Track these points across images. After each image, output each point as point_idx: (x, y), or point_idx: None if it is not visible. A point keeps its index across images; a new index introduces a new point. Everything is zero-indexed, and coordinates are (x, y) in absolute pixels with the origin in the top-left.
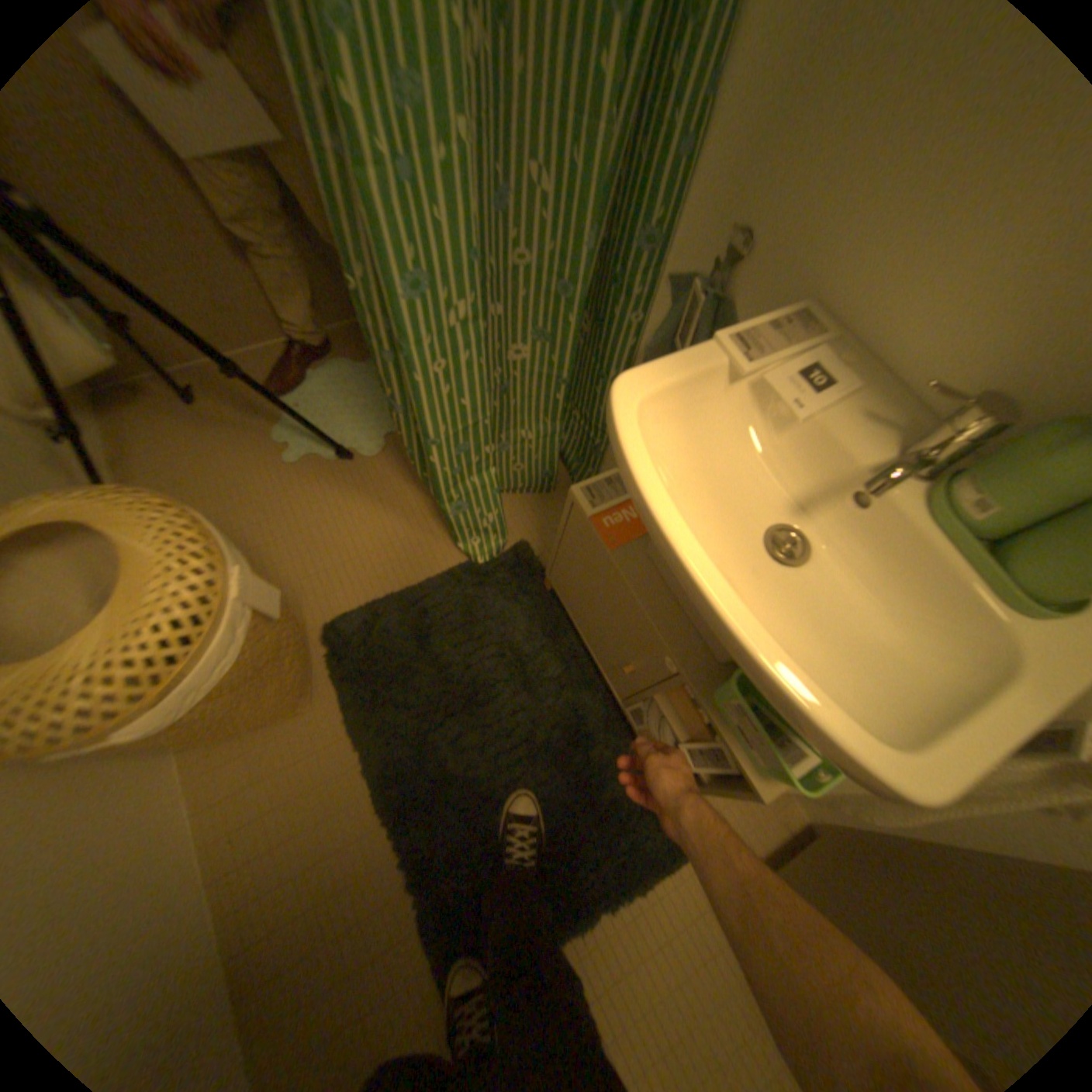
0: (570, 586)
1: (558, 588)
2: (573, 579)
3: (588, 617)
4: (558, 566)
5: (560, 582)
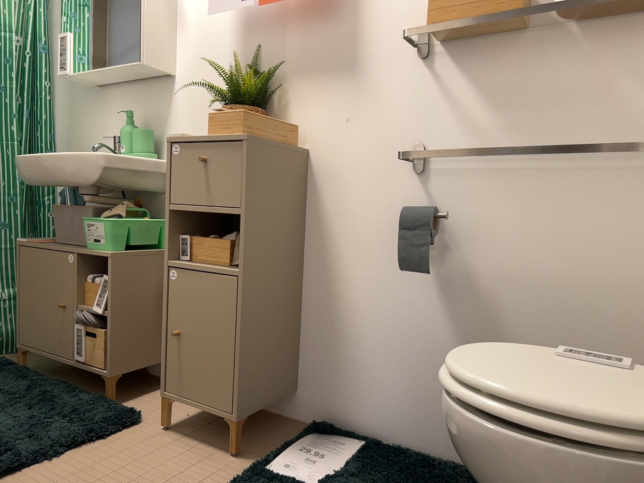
0: (29, 319)
1: (24, 342)
2: (29, 307)
3: (41, 323)
4: (21, 317)
5: (24, 330)
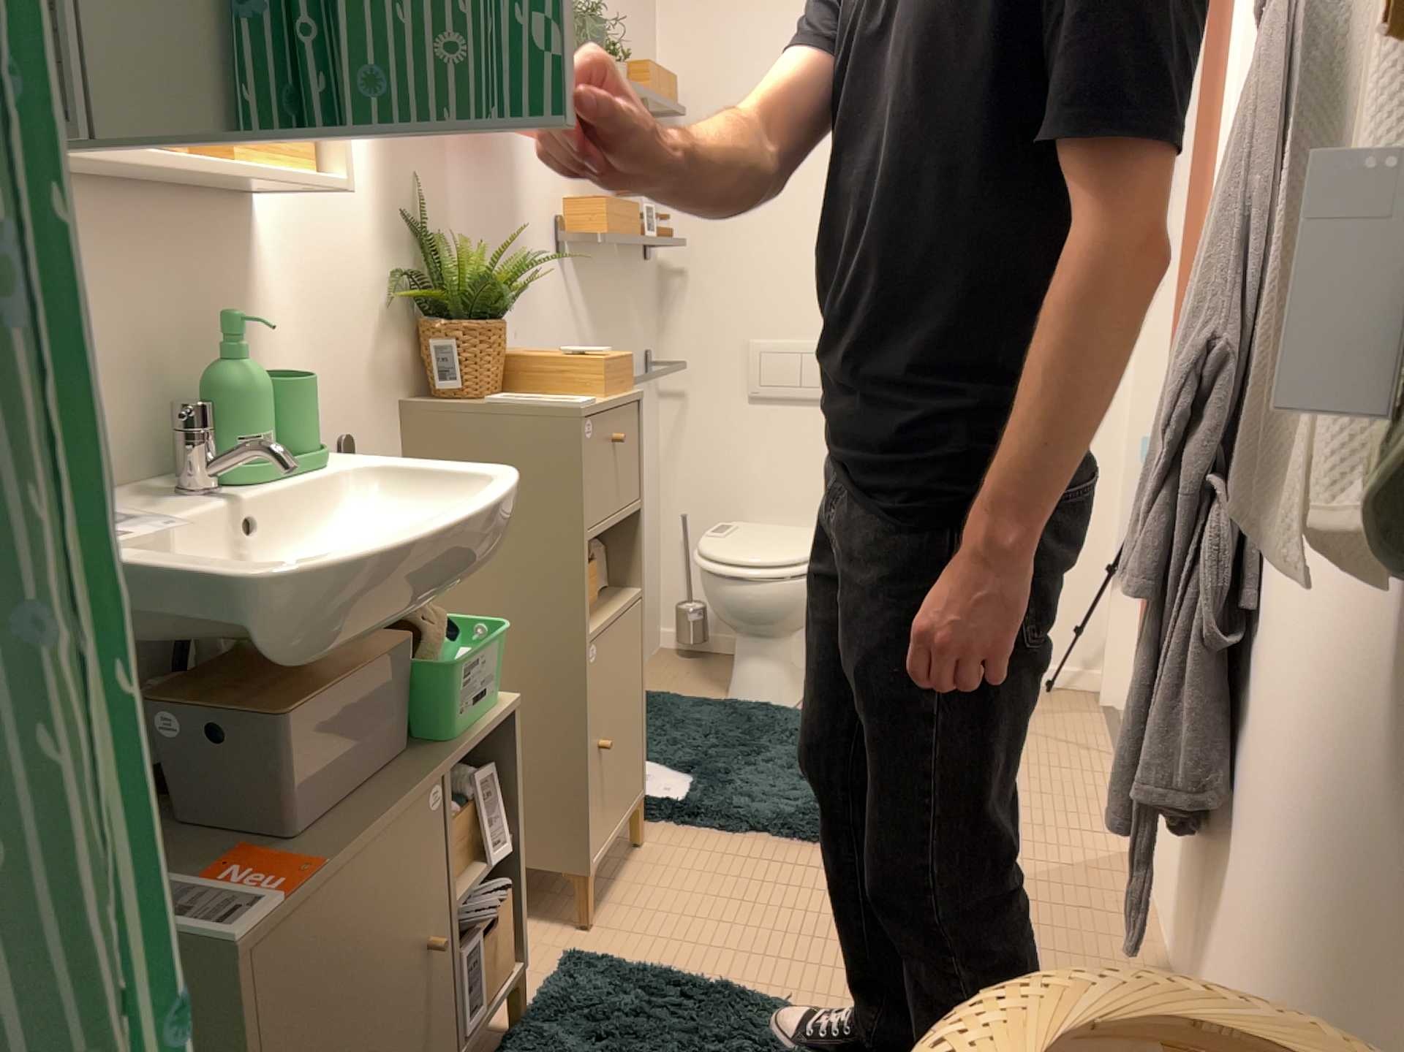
0: None
1: None
2: None
3: None
4: None
5: None
